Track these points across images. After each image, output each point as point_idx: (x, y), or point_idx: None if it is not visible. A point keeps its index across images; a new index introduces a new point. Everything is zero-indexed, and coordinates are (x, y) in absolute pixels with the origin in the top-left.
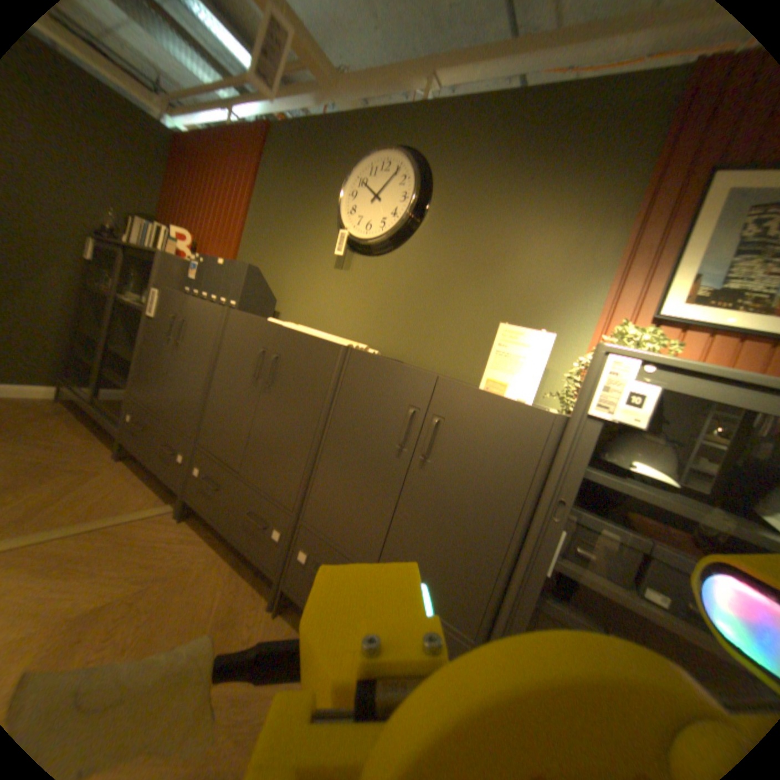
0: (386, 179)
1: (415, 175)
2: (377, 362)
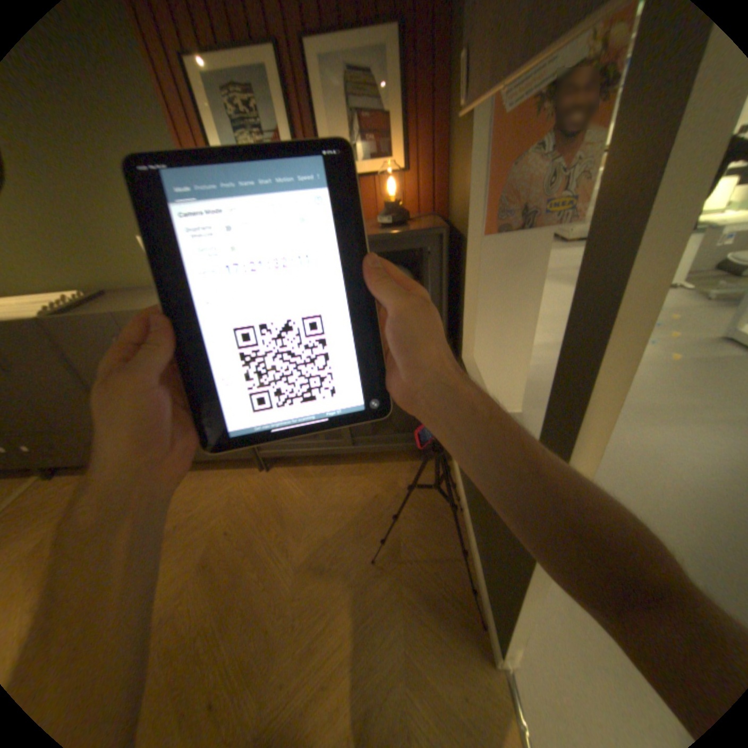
0: None
1: None
2: (68, 321)
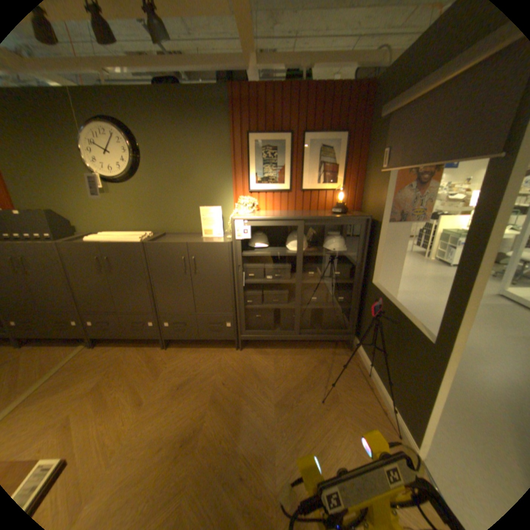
0: (106, 140)
1: (125, 138)
2: (160, 244)
